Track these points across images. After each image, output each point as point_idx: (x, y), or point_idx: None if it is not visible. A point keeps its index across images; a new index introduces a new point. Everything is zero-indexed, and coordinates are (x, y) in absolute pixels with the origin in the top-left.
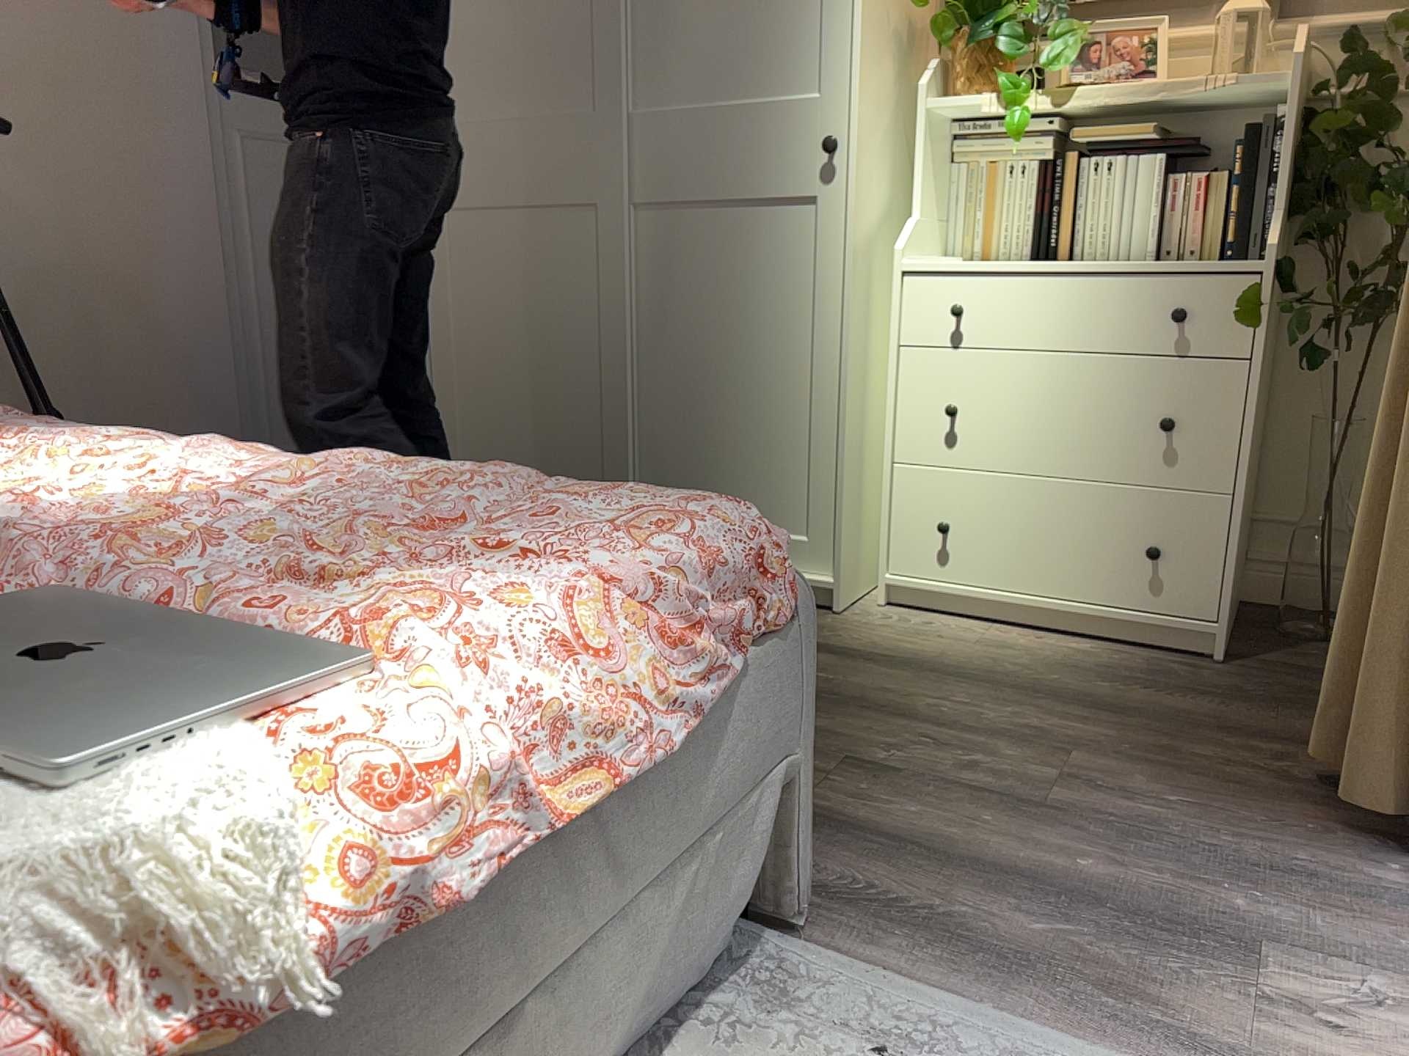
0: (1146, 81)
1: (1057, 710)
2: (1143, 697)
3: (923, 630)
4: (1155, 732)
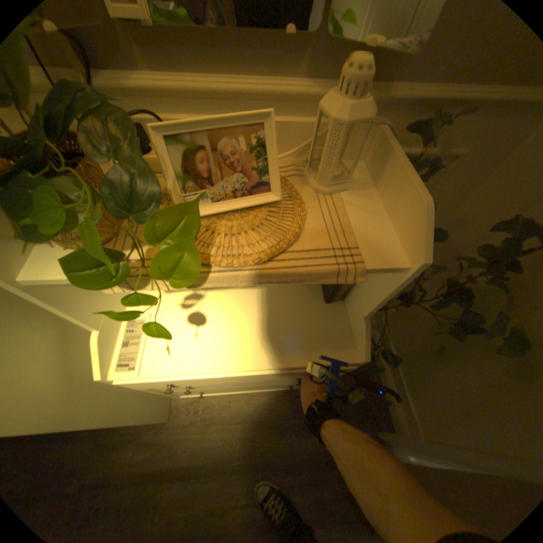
0: (261, 196)
1: (273, 482)
2: (295, 443)
3: (204, 418)
4: (307, 481)
